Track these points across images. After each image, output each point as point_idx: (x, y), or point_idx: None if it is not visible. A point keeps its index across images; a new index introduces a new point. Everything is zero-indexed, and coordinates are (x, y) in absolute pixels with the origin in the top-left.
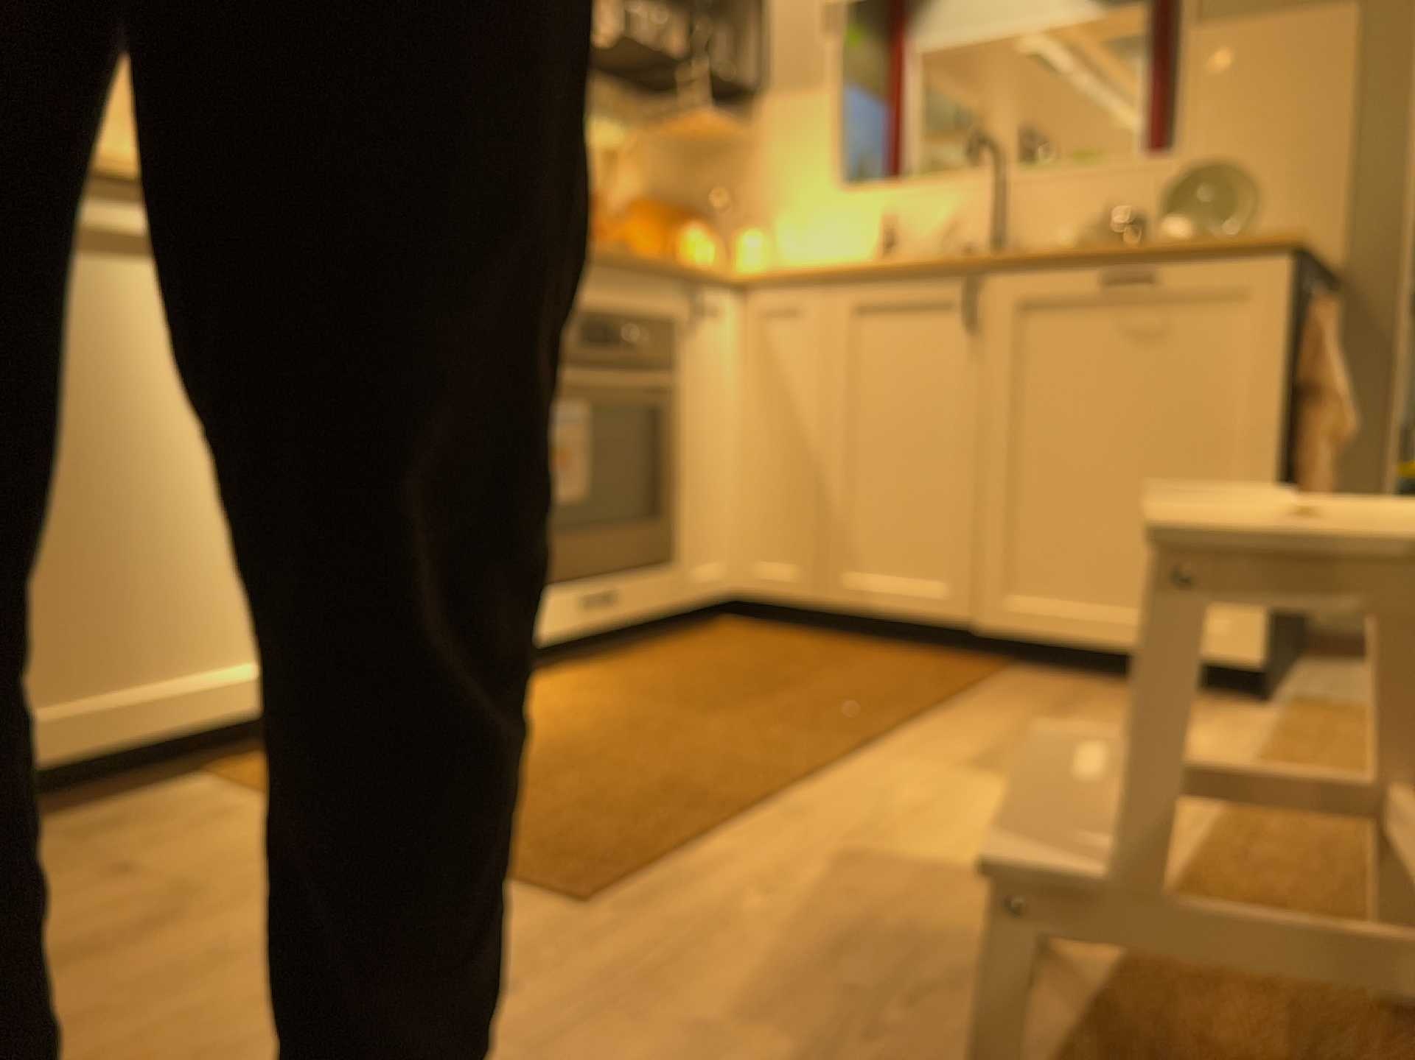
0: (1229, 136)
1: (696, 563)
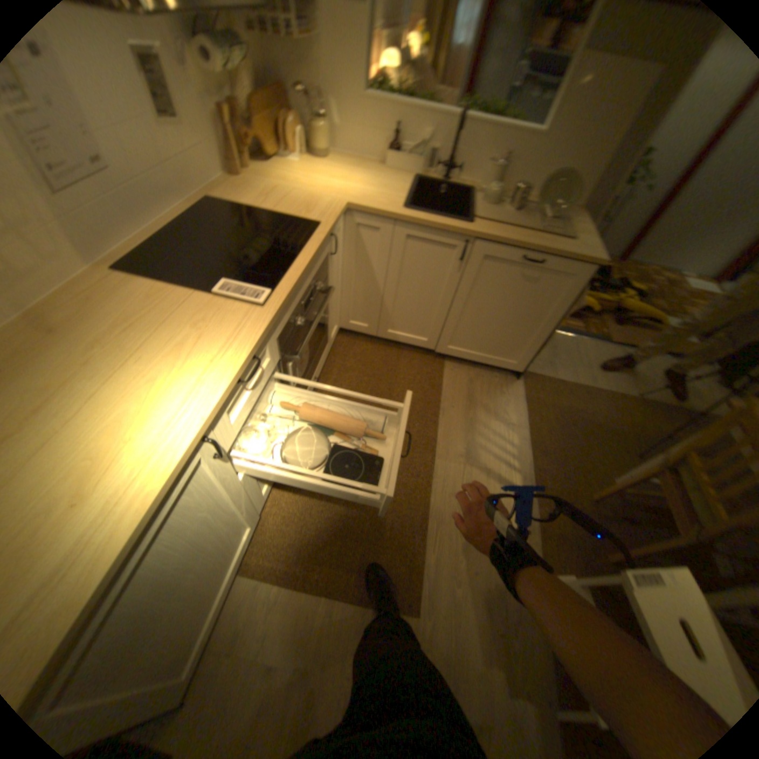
0: (569, 128)
1: (330, 333)
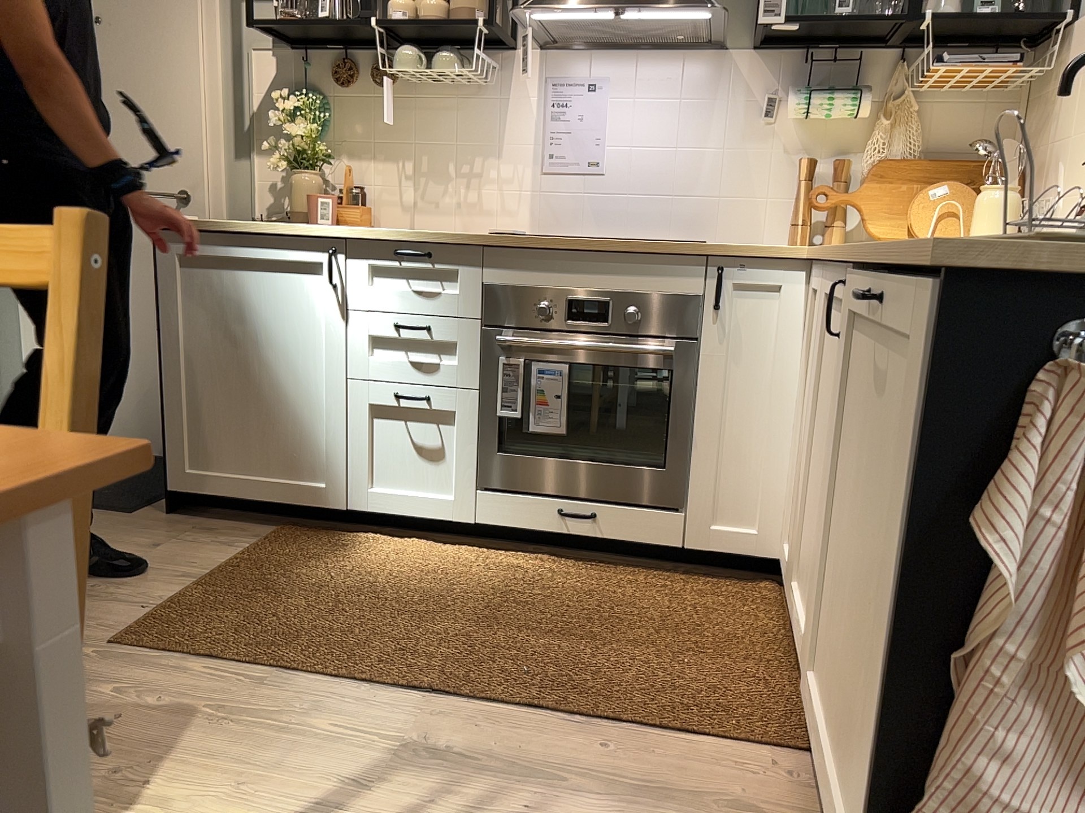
0: None
1: (720, 519)
